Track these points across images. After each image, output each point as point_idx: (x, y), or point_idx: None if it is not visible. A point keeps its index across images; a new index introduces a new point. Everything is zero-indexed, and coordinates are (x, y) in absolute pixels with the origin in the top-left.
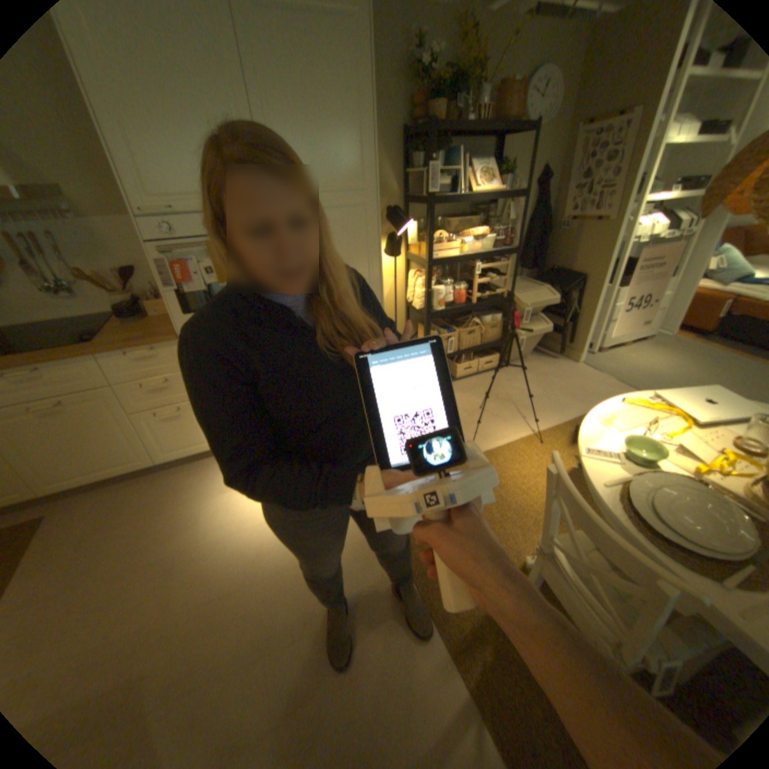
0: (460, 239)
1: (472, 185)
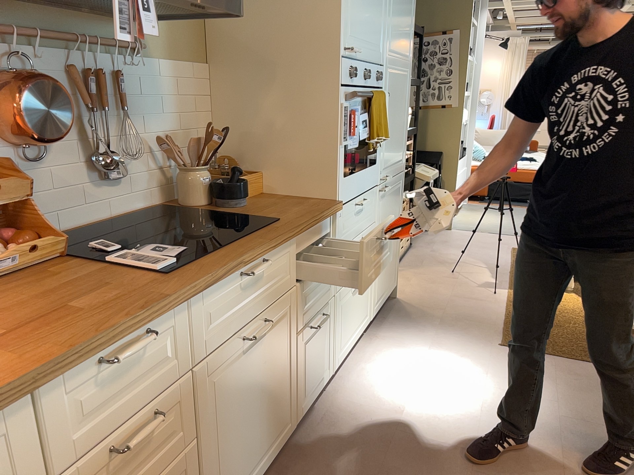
0: None
1: None
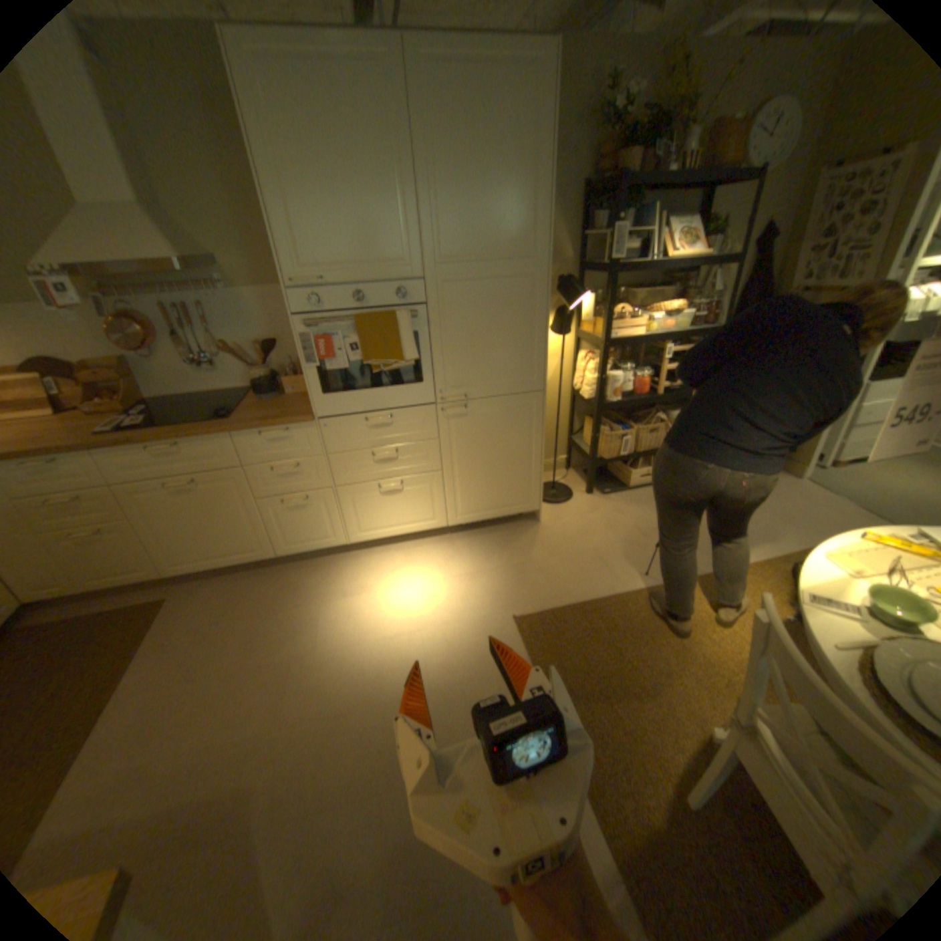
0: (648, 314)
1: (668, 248)
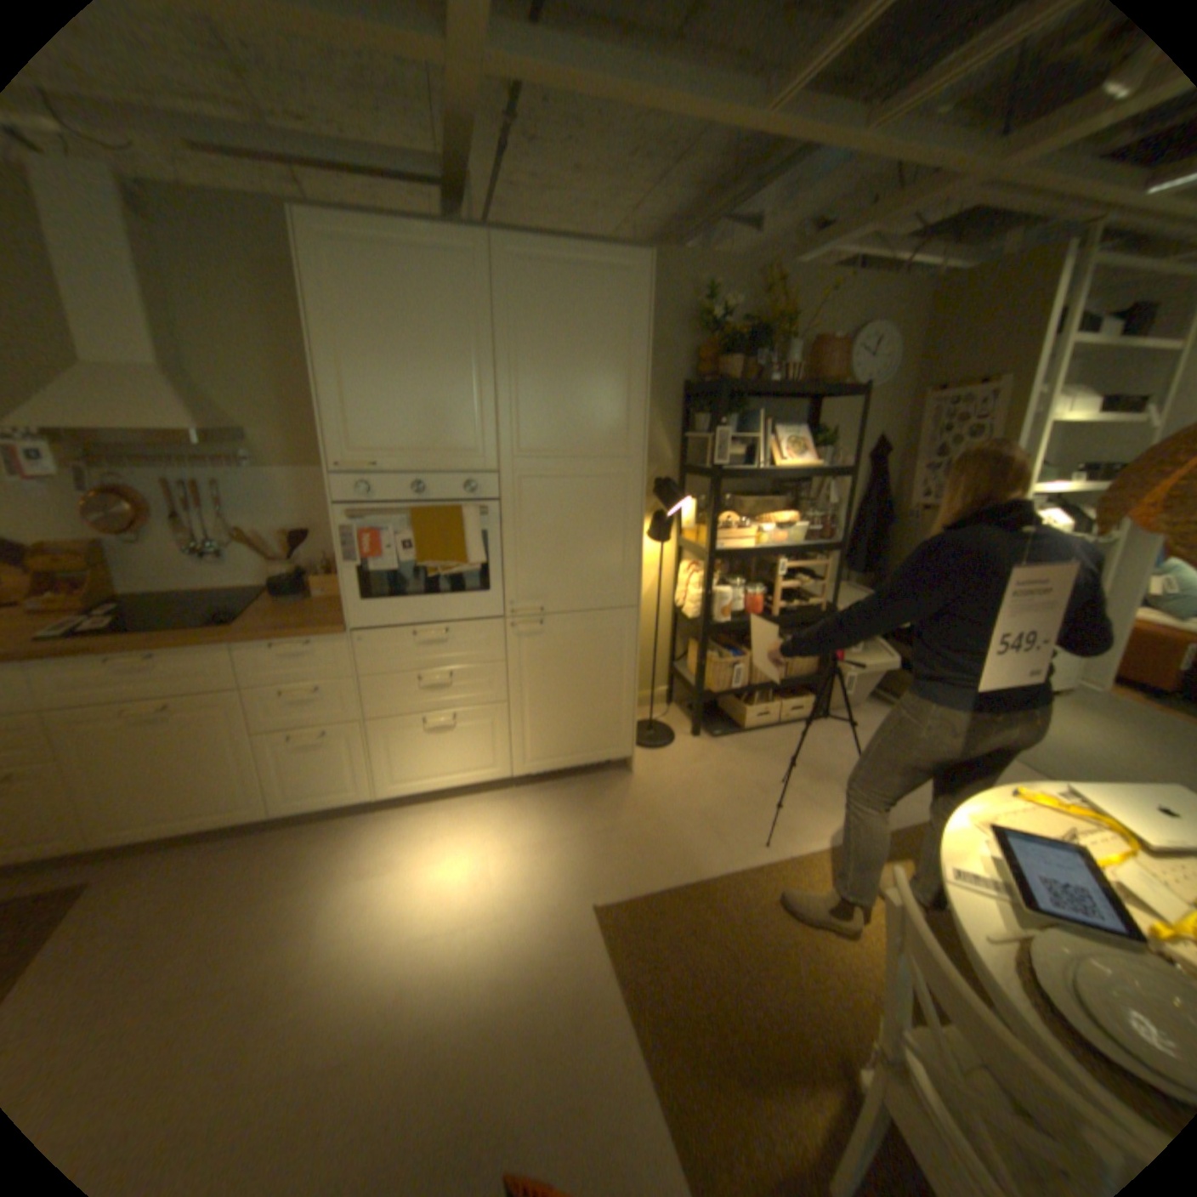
0: (757, 525)
1: (775, 457)
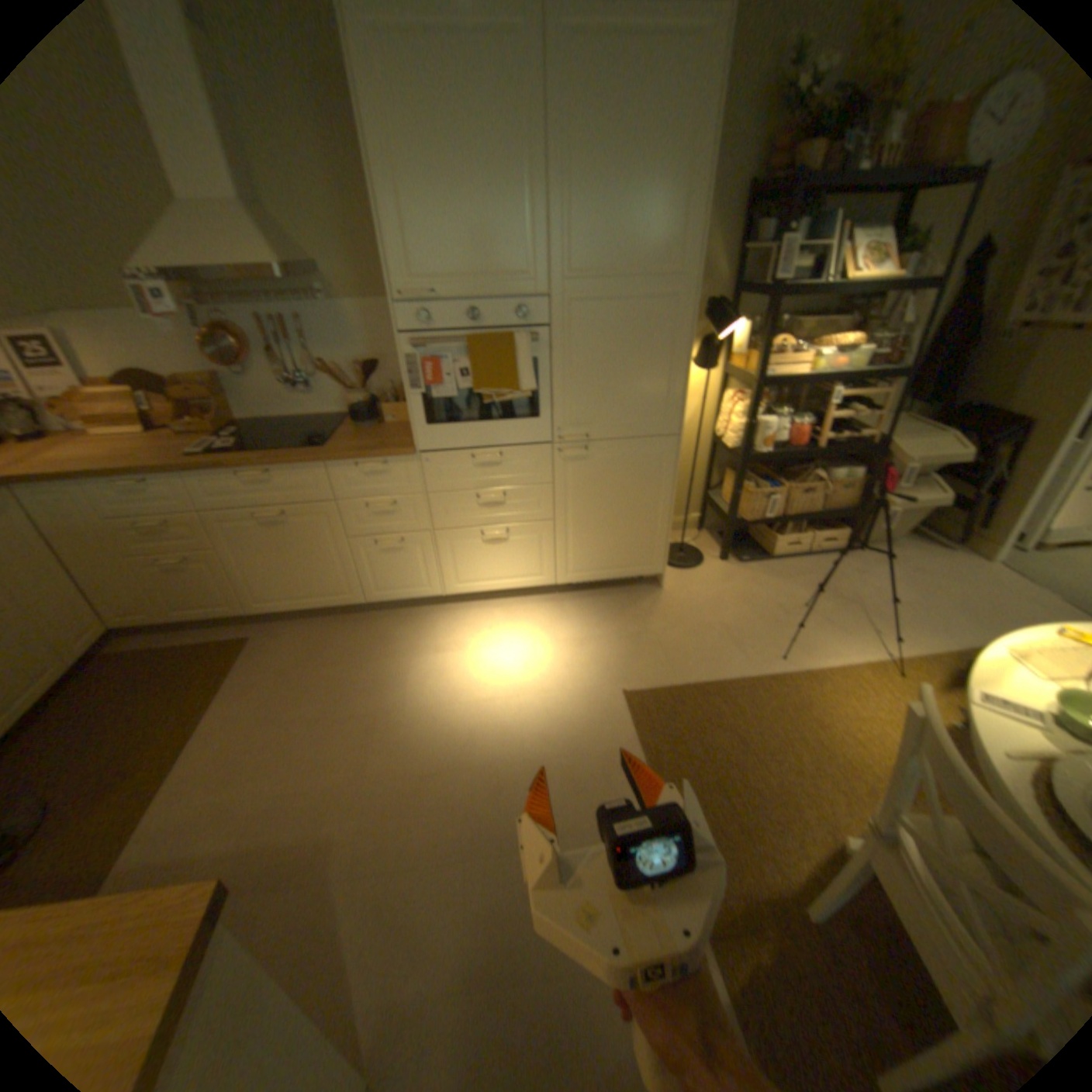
0: (816, 349)
1: (849, 269)
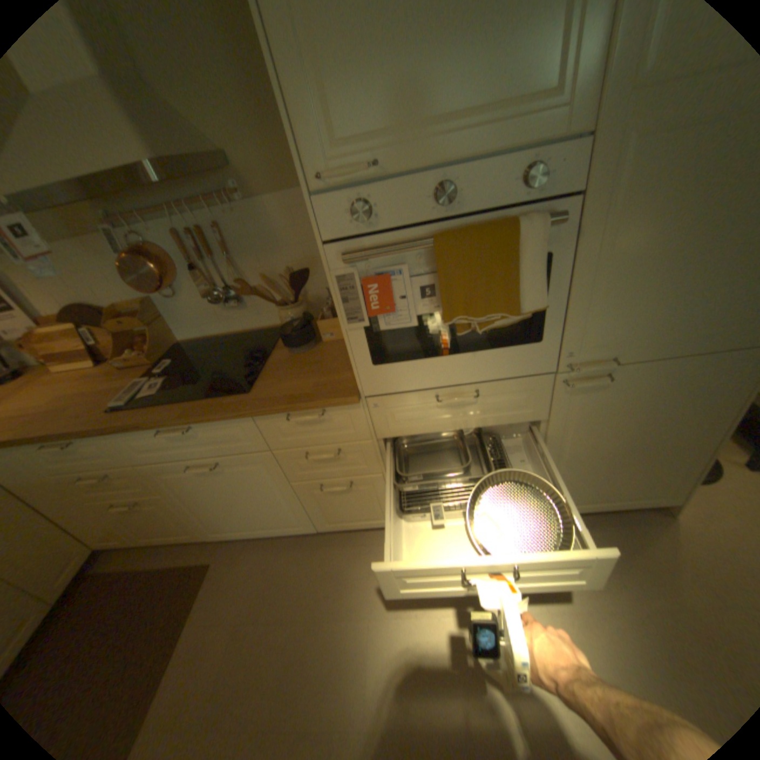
0: None
1: None
